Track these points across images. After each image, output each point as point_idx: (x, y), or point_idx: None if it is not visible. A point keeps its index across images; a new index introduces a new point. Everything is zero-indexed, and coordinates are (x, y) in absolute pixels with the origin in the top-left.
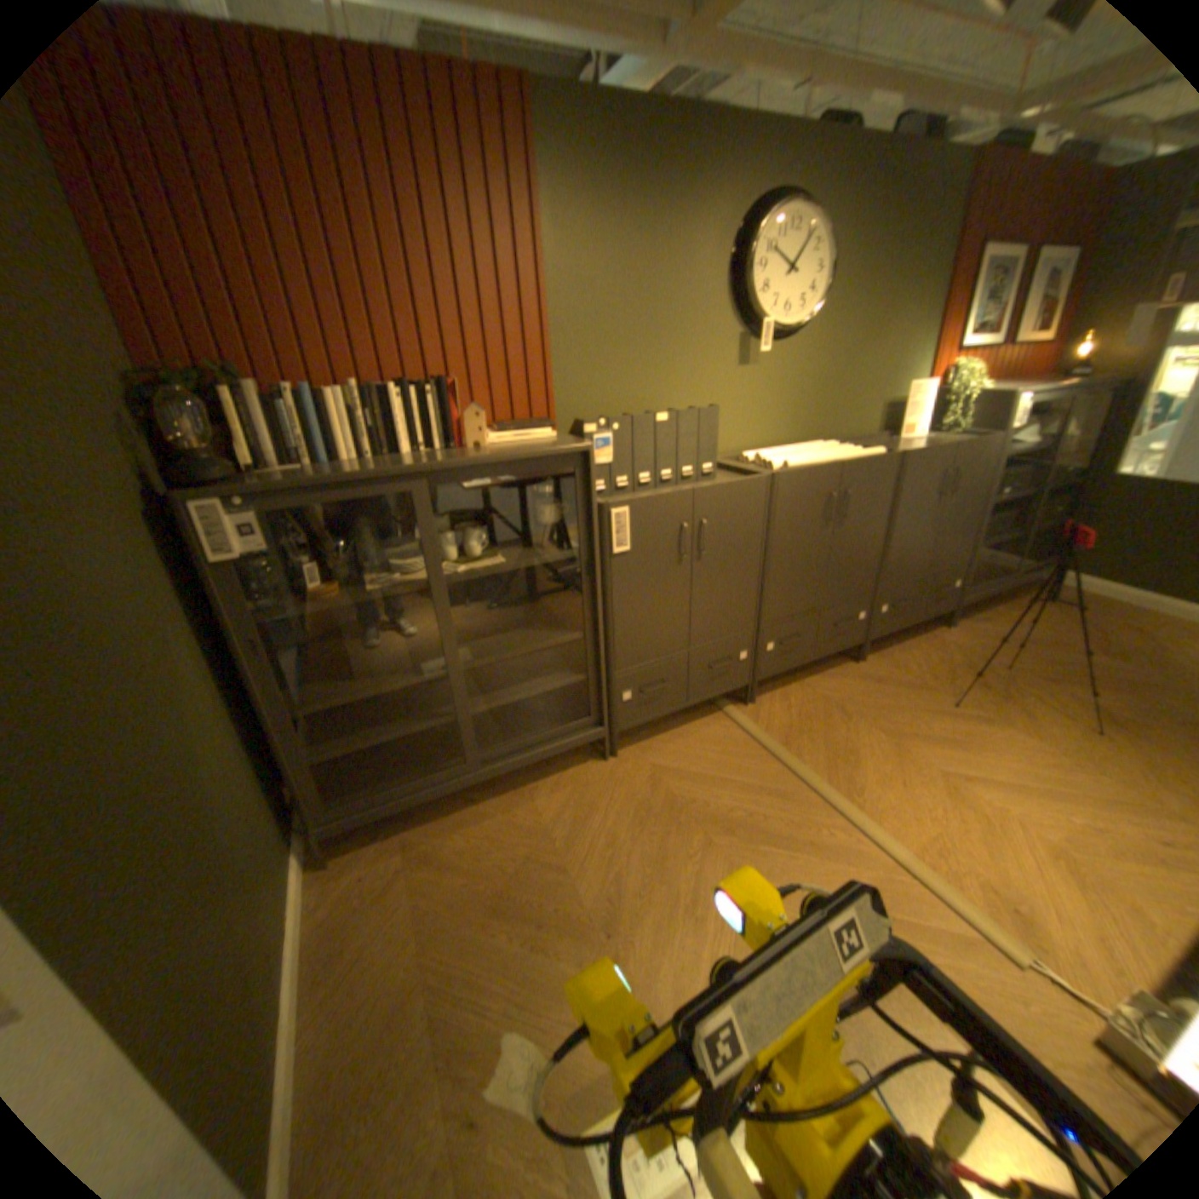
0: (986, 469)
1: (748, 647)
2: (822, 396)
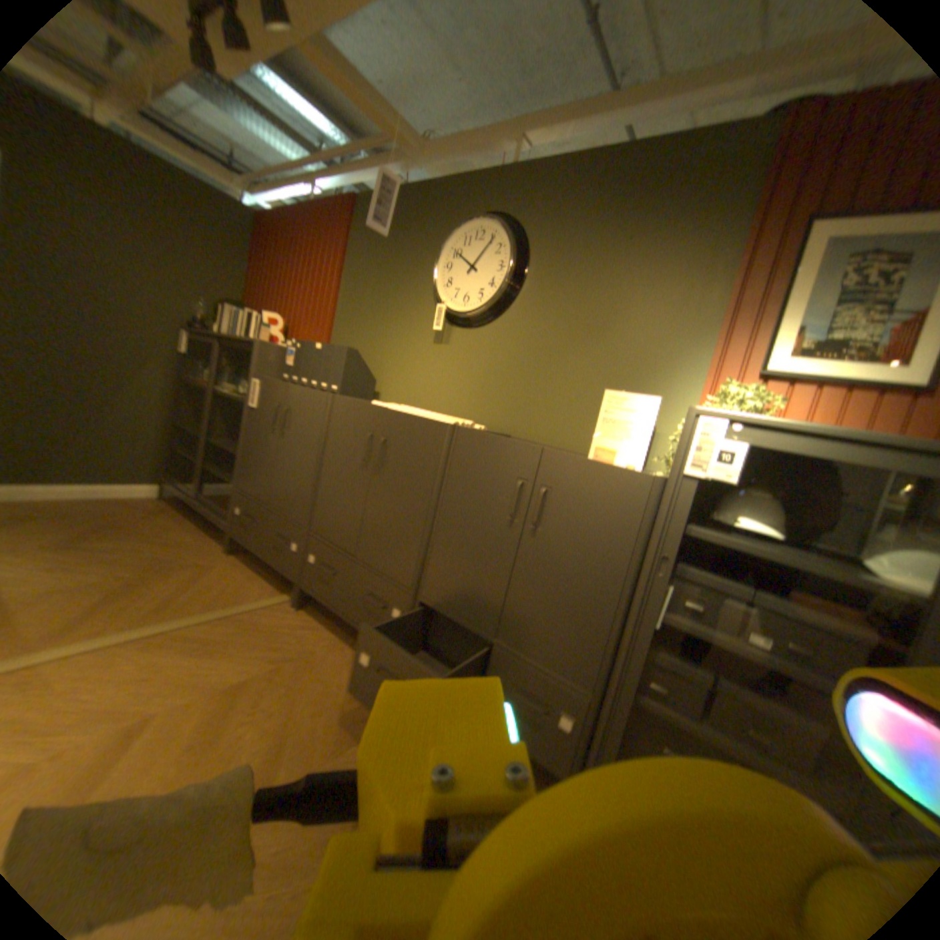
0: (611, 519)
1: (300, 541)
2: (510, 386)
